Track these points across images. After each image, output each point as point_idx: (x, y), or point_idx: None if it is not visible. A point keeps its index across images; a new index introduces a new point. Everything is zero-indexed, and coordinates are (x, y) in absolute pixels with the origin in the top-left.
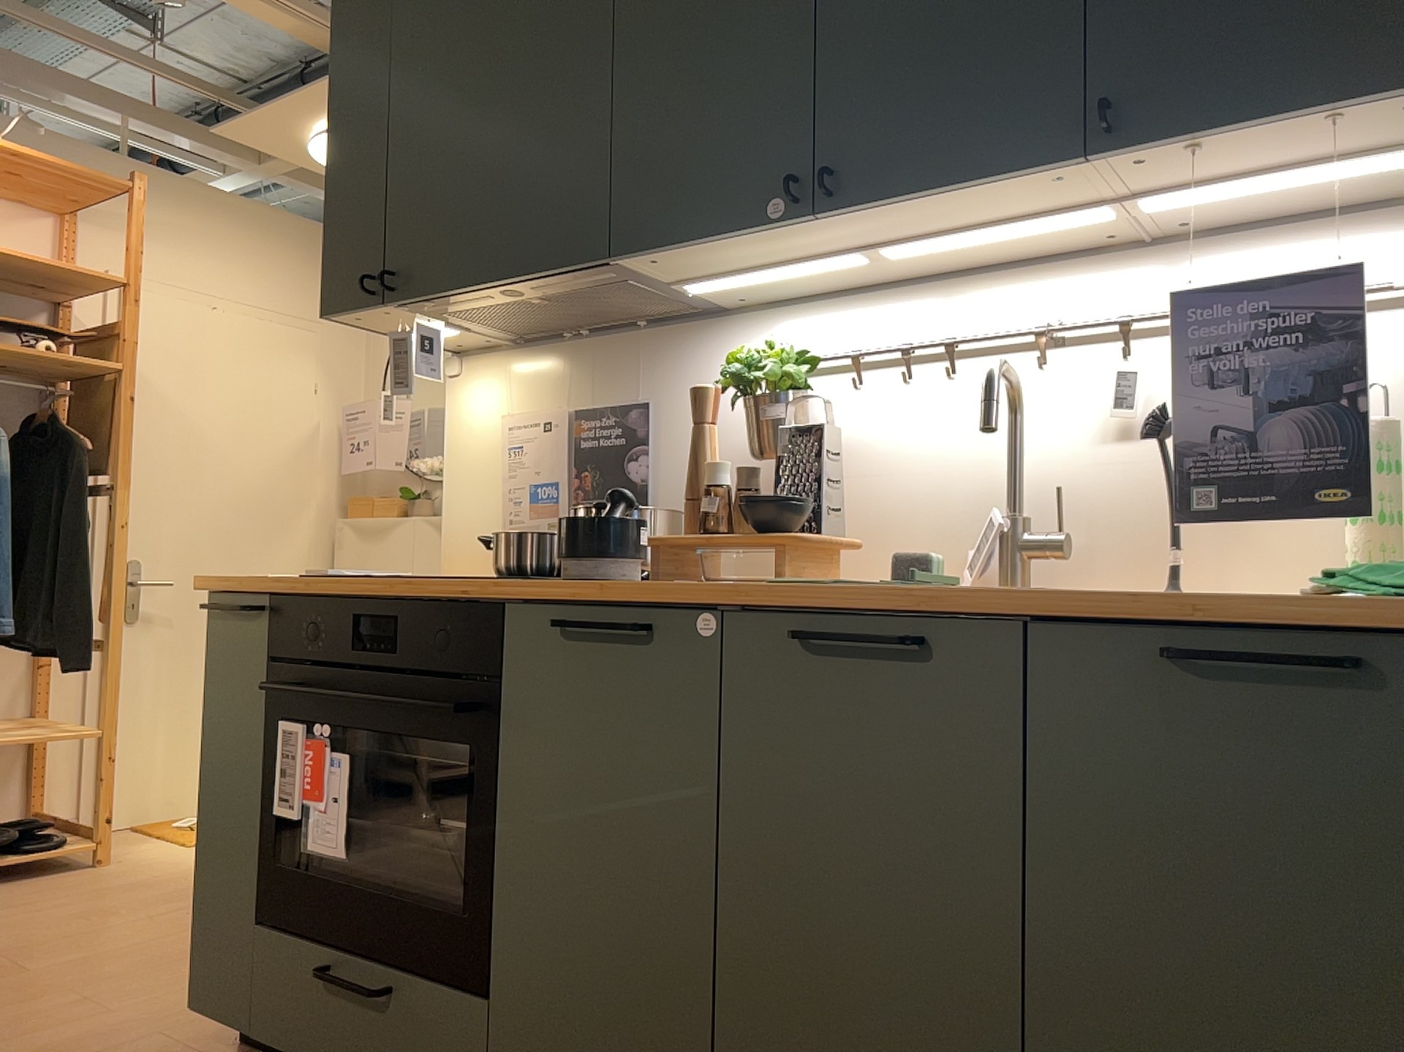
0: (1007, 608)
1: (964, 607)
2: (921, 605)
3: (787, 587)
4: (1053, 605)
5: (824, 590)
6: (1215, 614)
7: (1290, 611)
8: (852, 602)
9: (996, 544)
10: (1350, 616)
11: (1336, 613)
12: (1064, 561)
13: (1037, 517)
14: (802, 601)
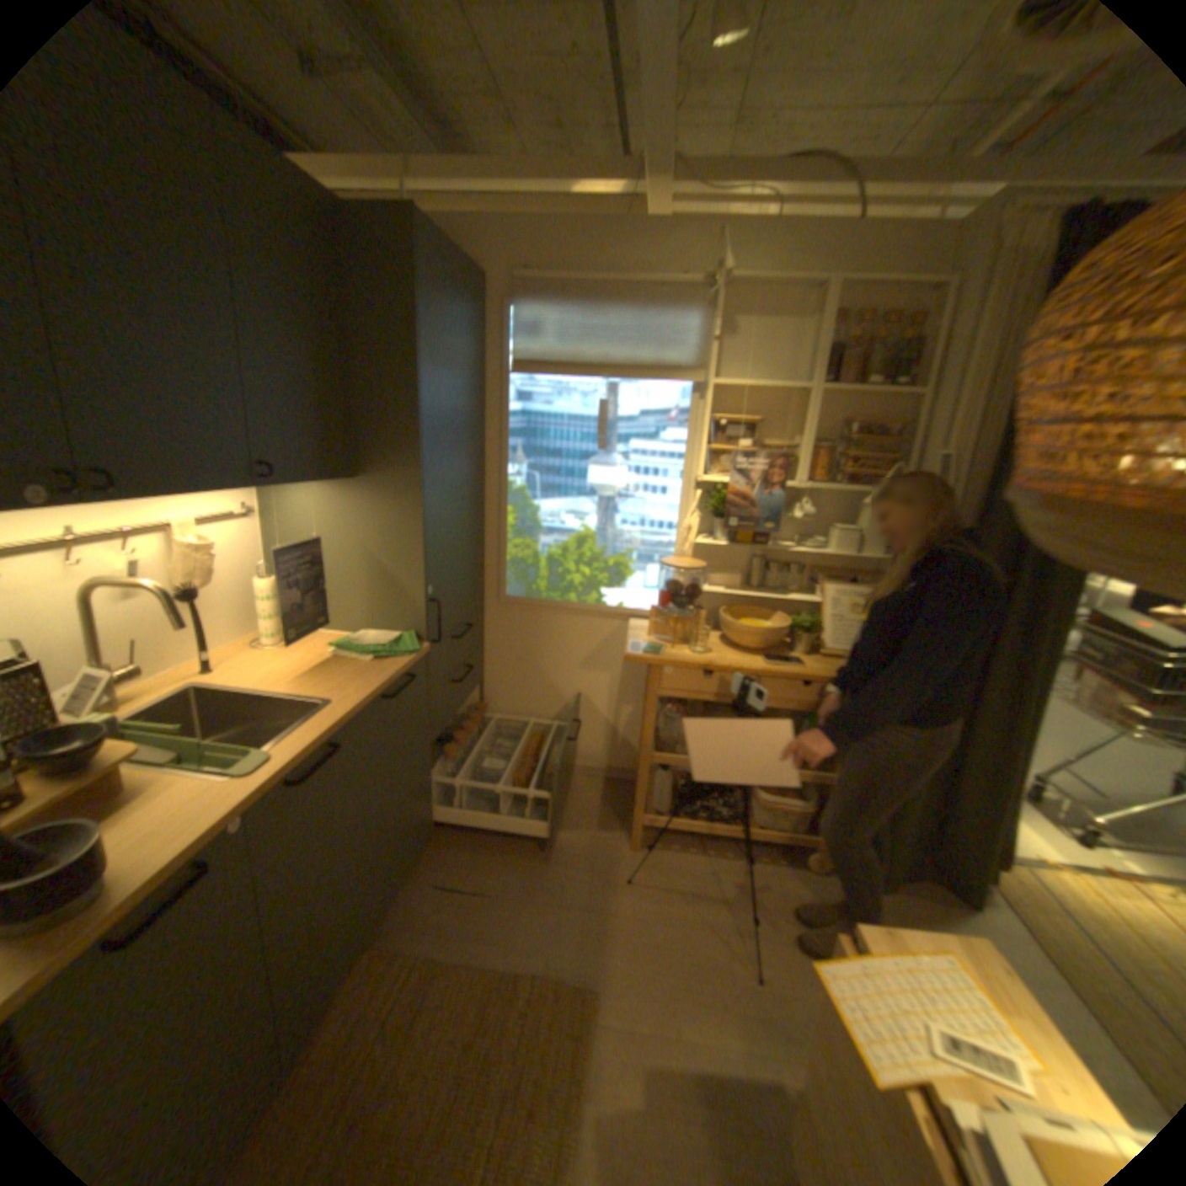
0: (356, 713)
1: (344, 721)
2: (332, 731)
3: (262, 769)
4: (367, 702)
5: (280, 756)
6: (393, 680)
7: (394, 670)
8: (299, 752)
9: (102, 689)
10: (403, 665)
11: (410, 666)
12: (125, 681)
13: (105, 662)
14: (291, 767)
